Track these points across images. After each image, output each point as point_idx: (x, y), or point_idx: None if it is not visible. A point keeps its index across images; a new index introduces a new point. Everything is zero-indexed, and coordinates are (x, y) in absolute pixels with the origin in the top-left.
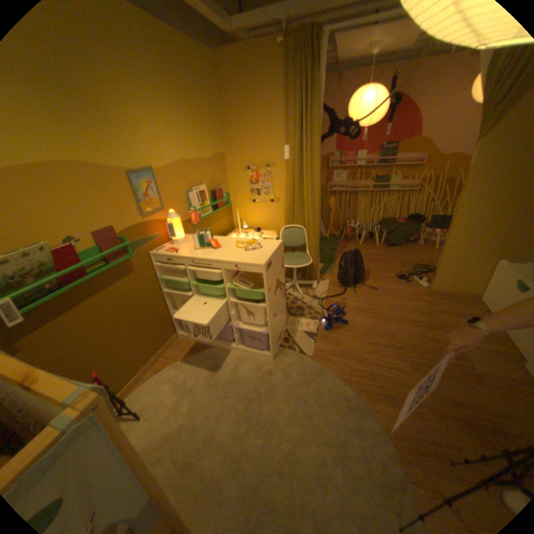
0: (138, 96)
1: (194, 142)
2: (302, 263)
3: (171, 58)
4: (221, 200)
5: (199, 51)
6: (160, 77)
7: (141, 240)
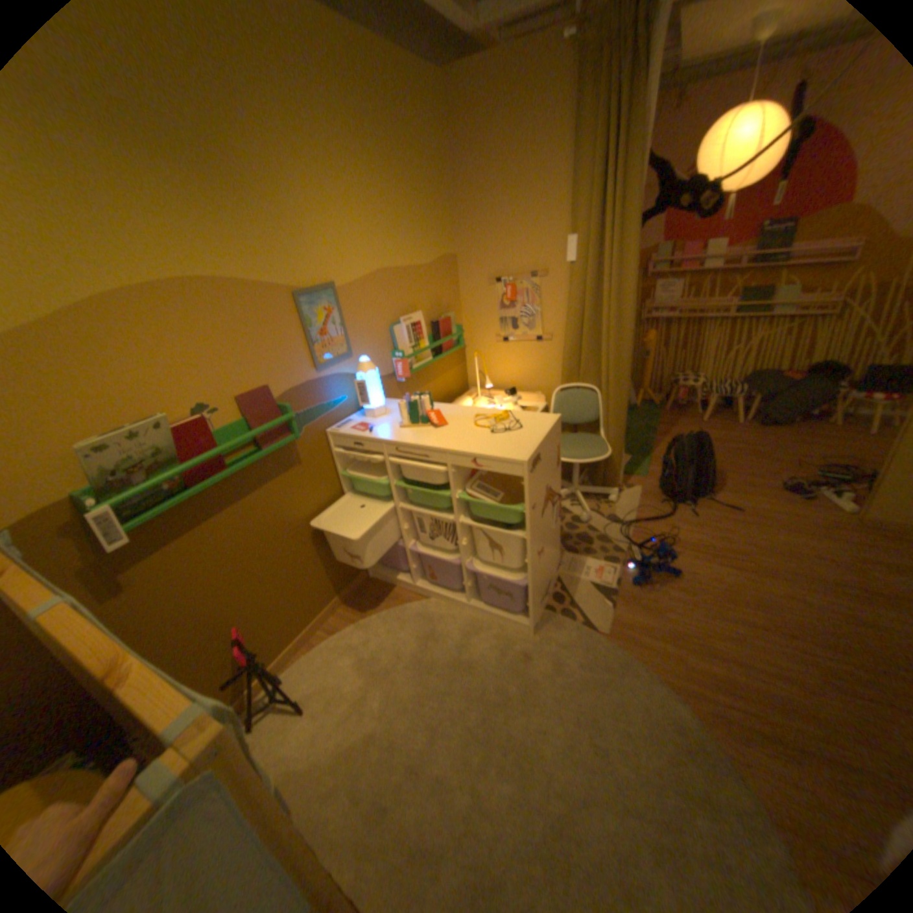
0: (315, 159)
1: (405, 237)
2: (592, 455)
3: (372, 89)
4: (448, 339)
5: (421, 72)
6: (353, 125)
7: (314, 409)
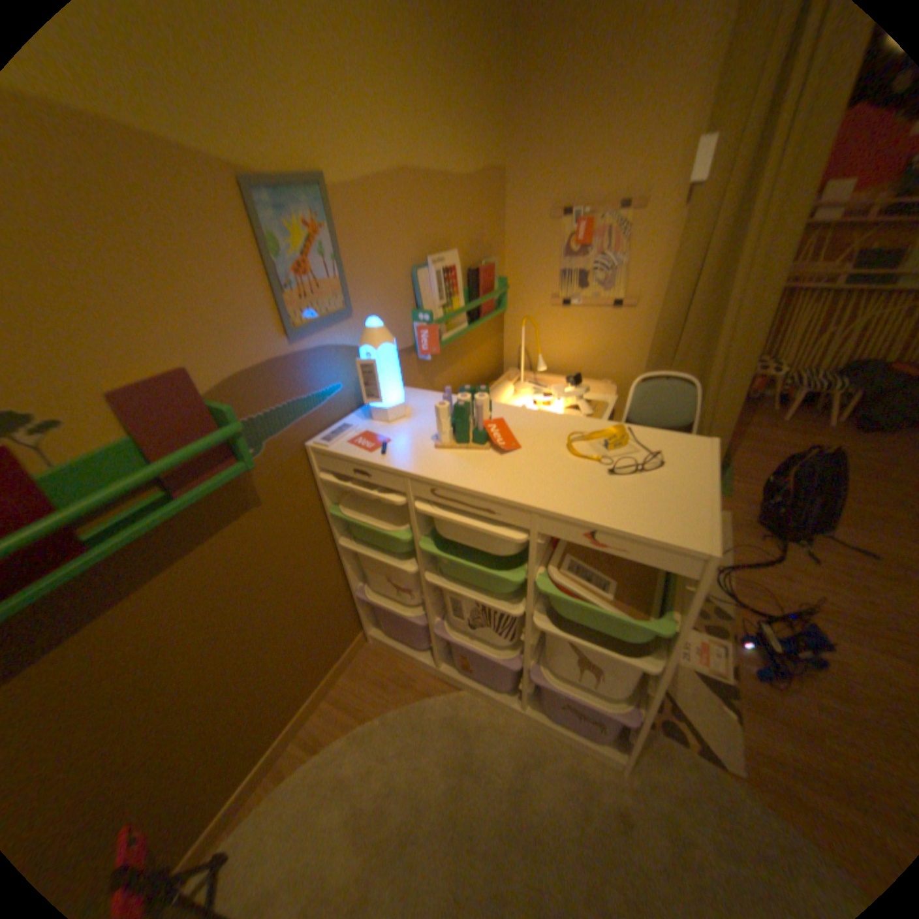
0: None
1: (443, 117)
2: None
3: None
4: (491, 296)
5: None
6: None
7: (283, 407)
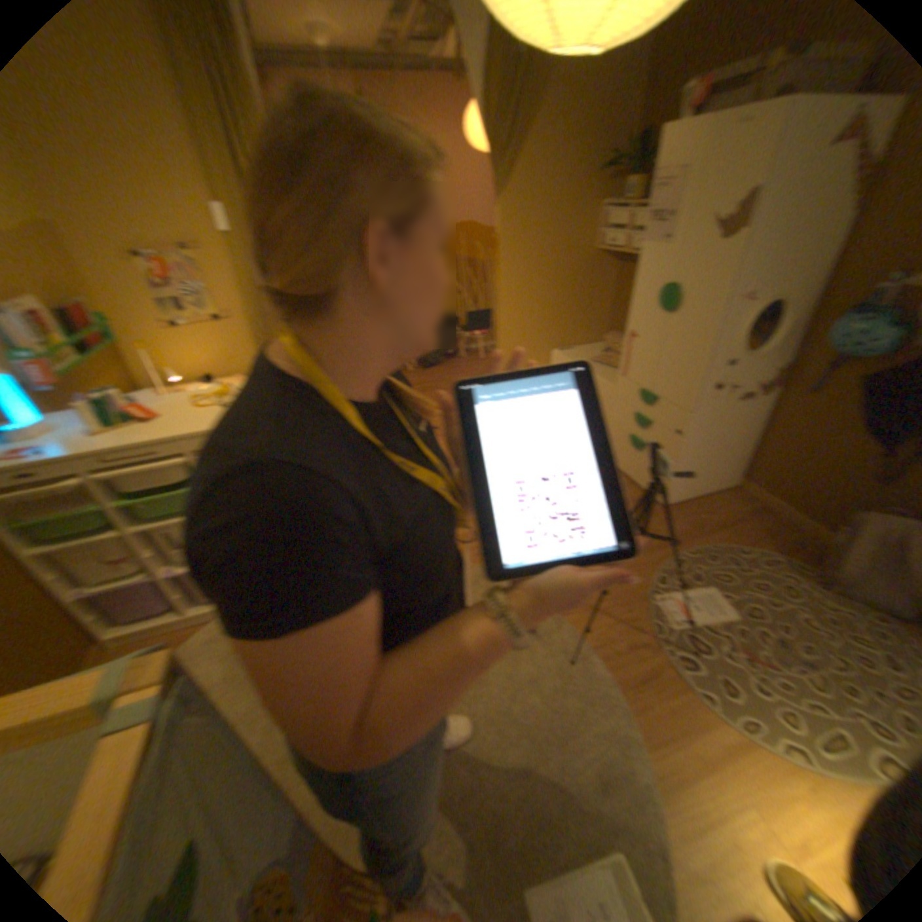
0: None
1: None
2: None
3: None
4: (86, 330)
5: None
6: None
7: None
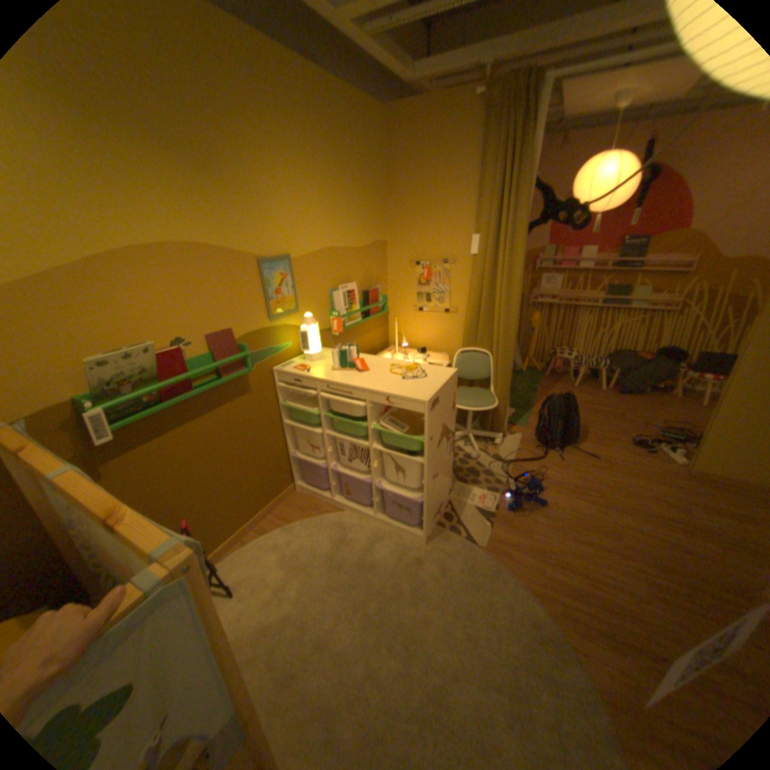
0: (284, 164)
1: (347, 225)
2: (482, 405)
3: (330, 116)
4: (375, 306)
5: (369, 106)
6: (314, 141)
7: (264, 351)
